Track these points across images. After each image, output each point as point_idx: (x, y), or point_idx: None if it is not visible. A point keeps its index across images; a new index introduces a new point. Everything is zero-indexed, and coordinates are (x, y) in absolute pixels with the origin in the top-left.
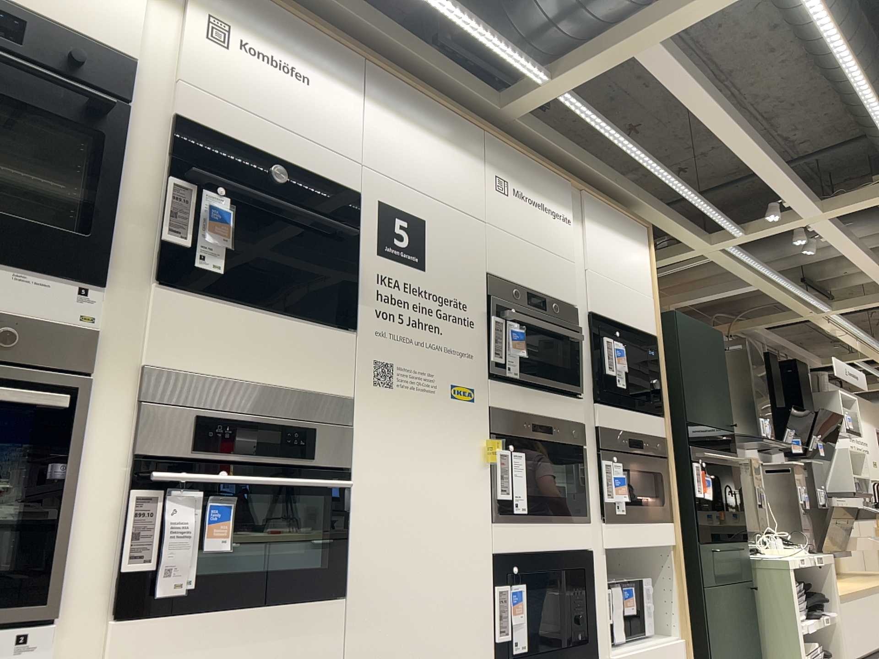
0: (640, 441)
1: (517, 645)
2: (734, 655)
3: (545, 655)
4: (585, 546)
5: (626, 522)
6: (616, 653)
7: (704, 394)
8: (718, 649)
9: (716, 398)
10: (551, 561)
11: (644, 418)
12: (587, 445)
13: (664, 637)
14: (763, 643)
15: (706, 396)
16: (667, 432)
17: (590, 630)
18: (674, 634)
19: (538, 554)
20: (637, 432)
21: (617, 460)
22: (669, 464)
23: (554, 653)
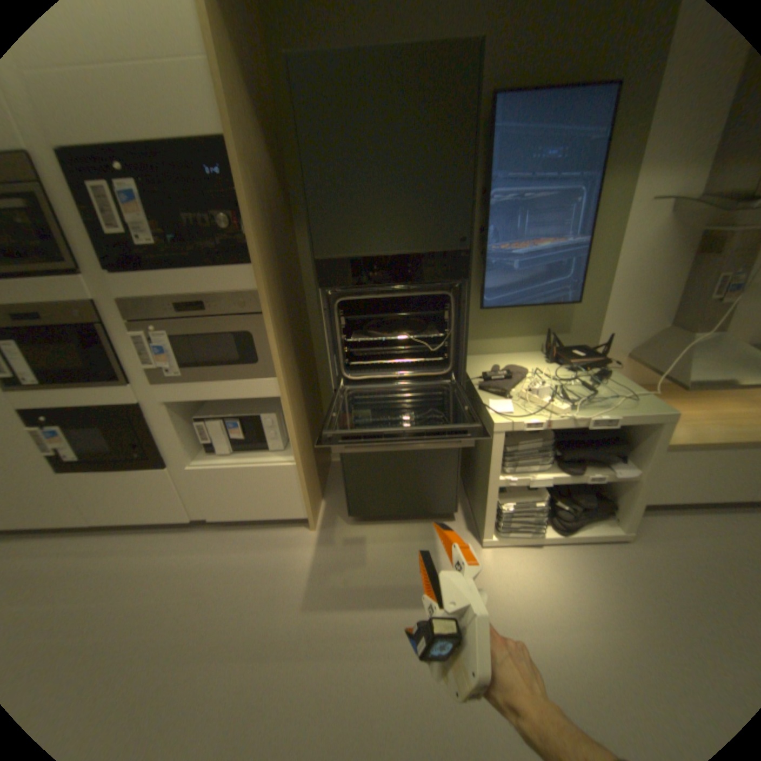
0: (195, 305)
1: (64, 457)
2: (394, 480)
3: (98, 463)
4: (124, 403)
5: (183, 383)
6: (199, 464)
7: (373, 205)
8: (359, 474)
9: (417, 202)
10: (80, 414)
11: (204, 275)
12: (108, 320)
13: (285, 456)
14: (476, 473)
15: (381, 207)
16: (256, 285)
17: (147, 454)
18: (294, 457)
19: (62, 410)
20: (191, 295)
21: (154, 330)
22: (264, 321)
23: (108, 462)
